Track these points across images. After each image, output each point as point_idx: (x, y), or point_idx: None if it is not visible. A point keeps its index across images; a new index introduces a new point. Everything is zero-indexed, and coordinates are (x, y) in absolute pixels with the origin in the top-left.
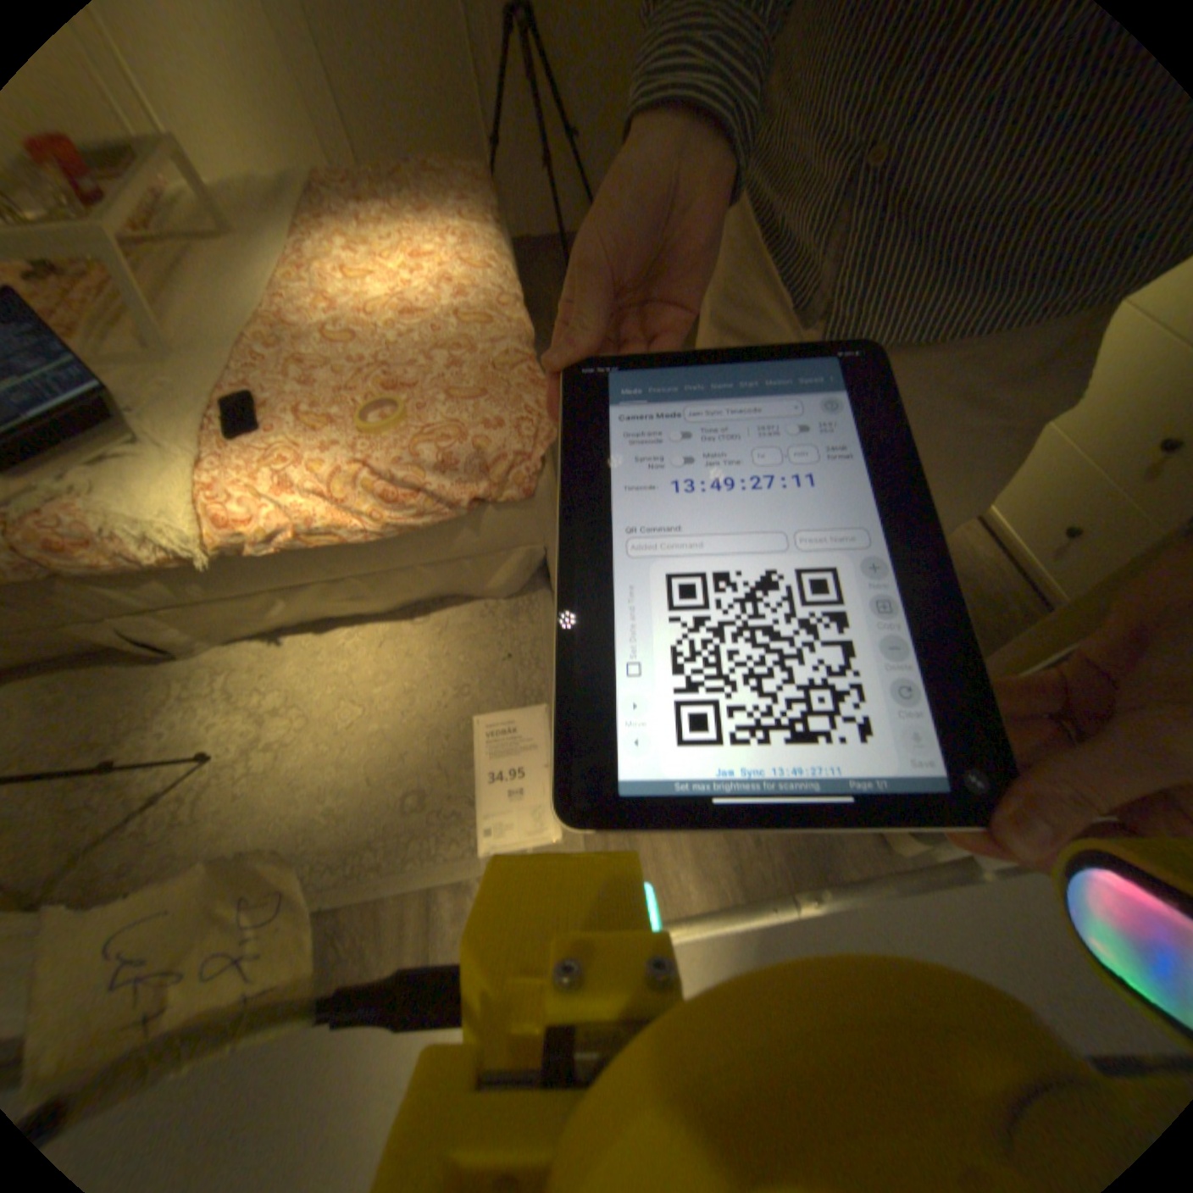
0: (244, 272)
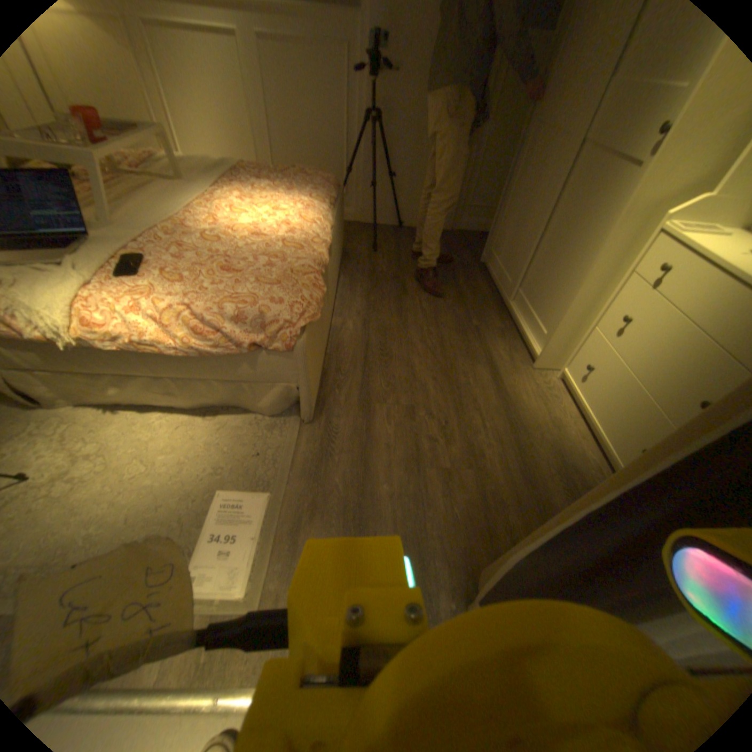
0: (175, 196)
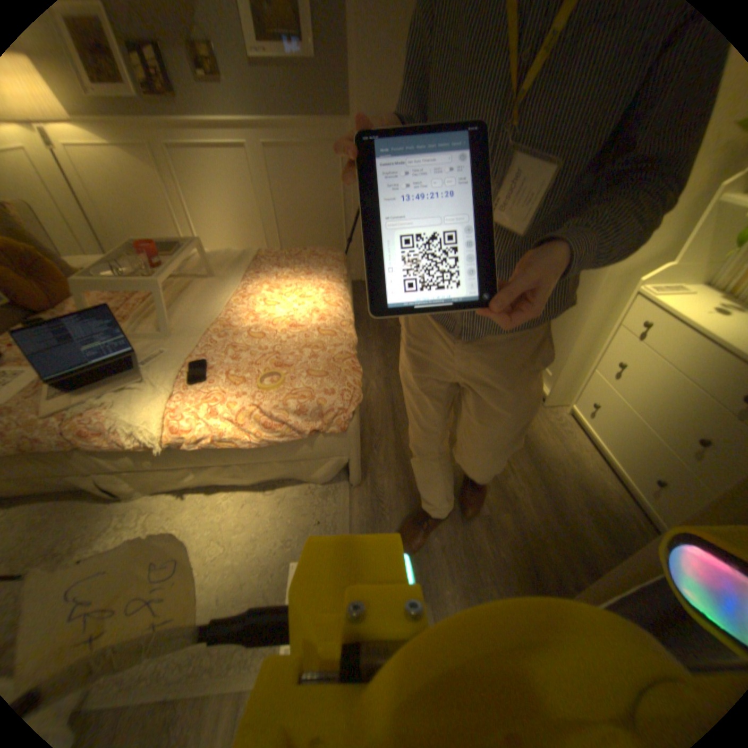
0: (216, 296)
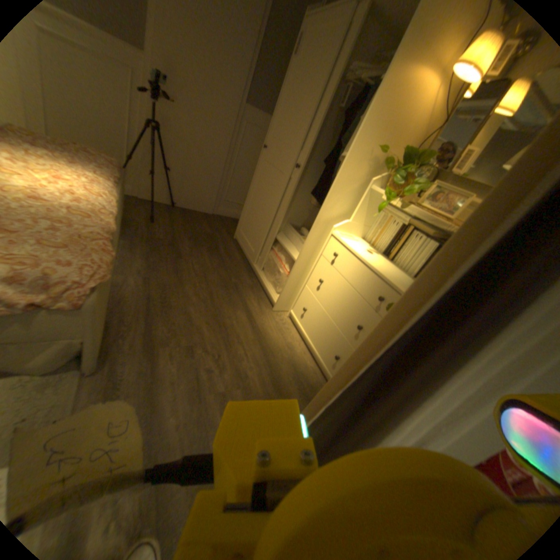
0: None
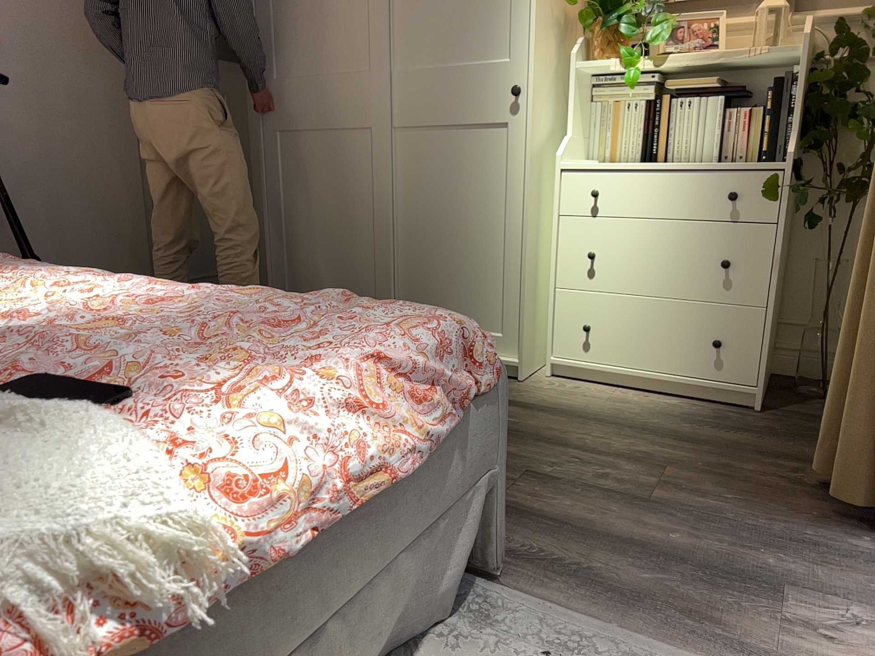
0: None
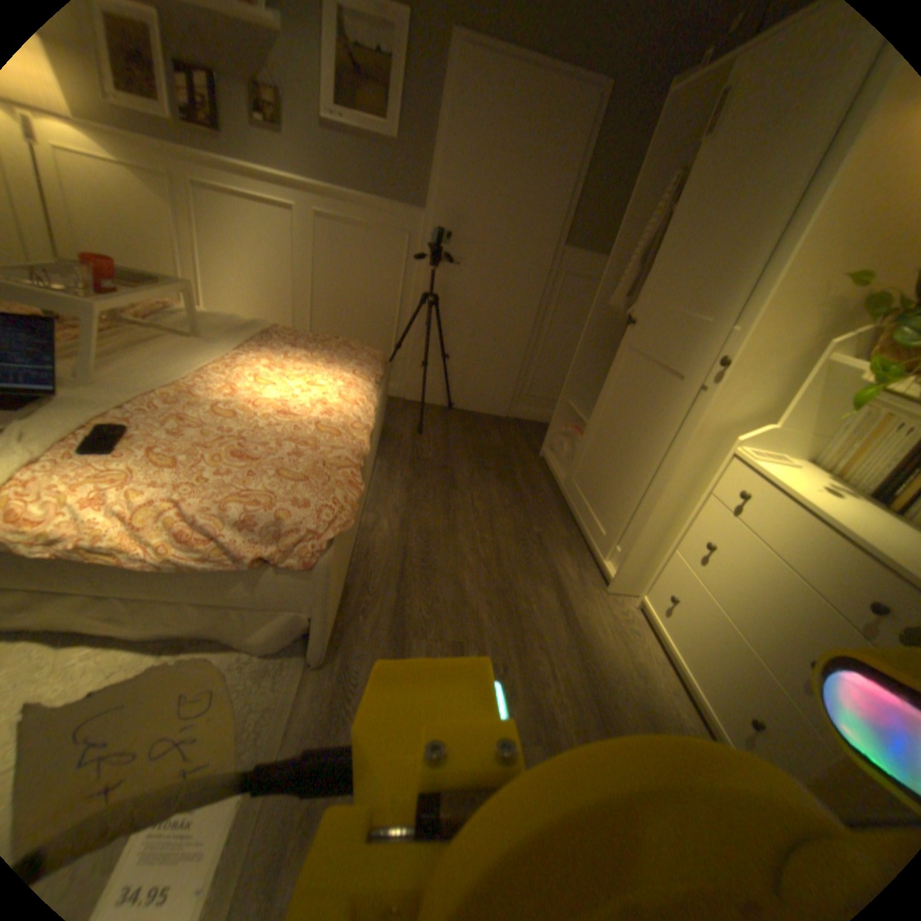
0: (186, 356)
